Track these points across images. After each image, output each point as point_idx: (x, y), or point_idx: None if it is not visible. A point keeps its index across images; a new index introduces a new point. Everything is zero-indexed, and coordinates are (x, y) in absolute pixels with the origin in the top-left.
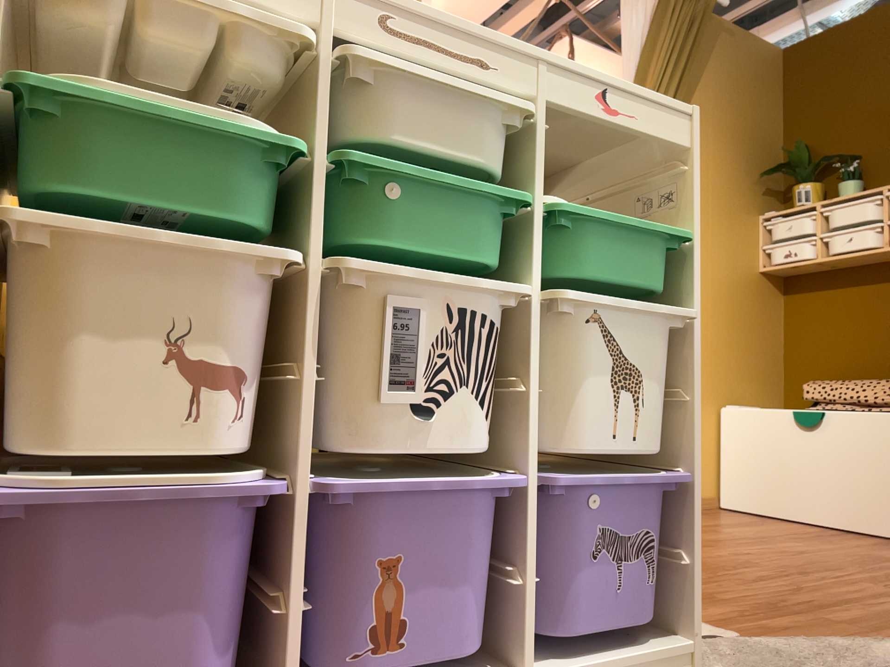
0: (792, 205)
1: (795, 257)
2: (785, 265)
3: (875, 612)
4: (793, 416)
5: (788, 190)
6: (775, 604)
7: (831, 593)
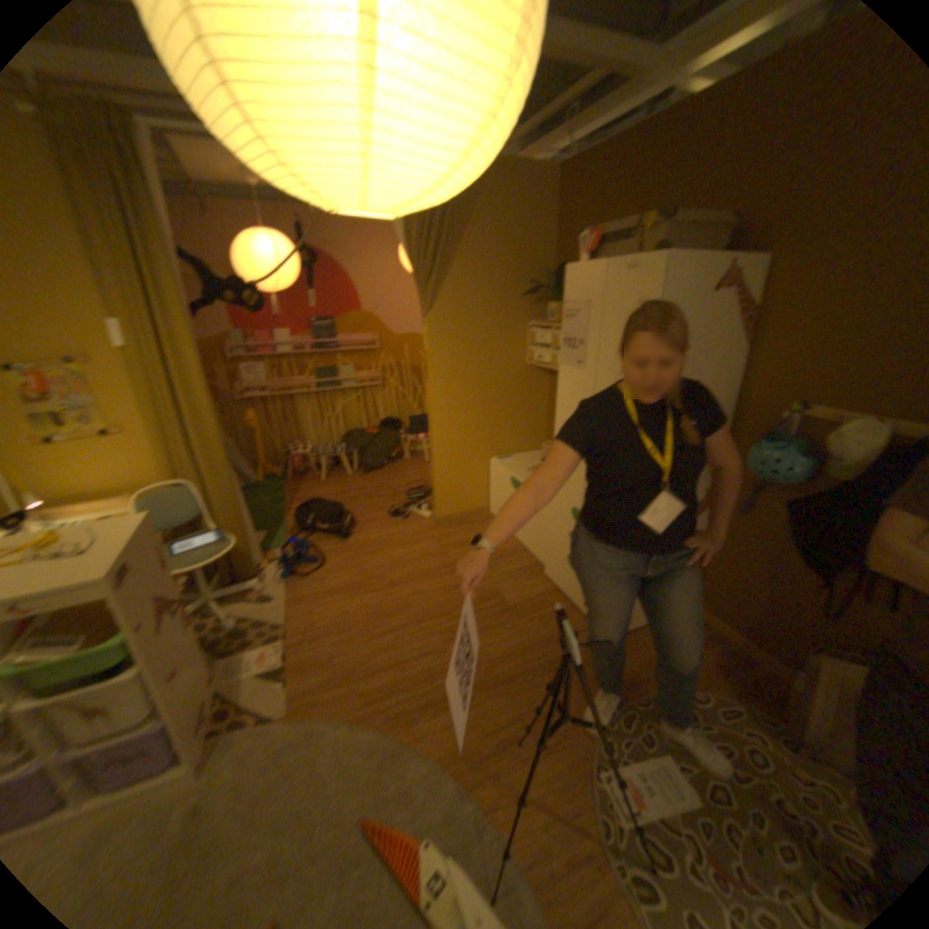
0: (549, 318)
1: (545, 361)
2: (540, 367)
3: (390, 688)
4: (510, 484)
5: (548, 305)
6: (346, 680)
7: (397, 660)
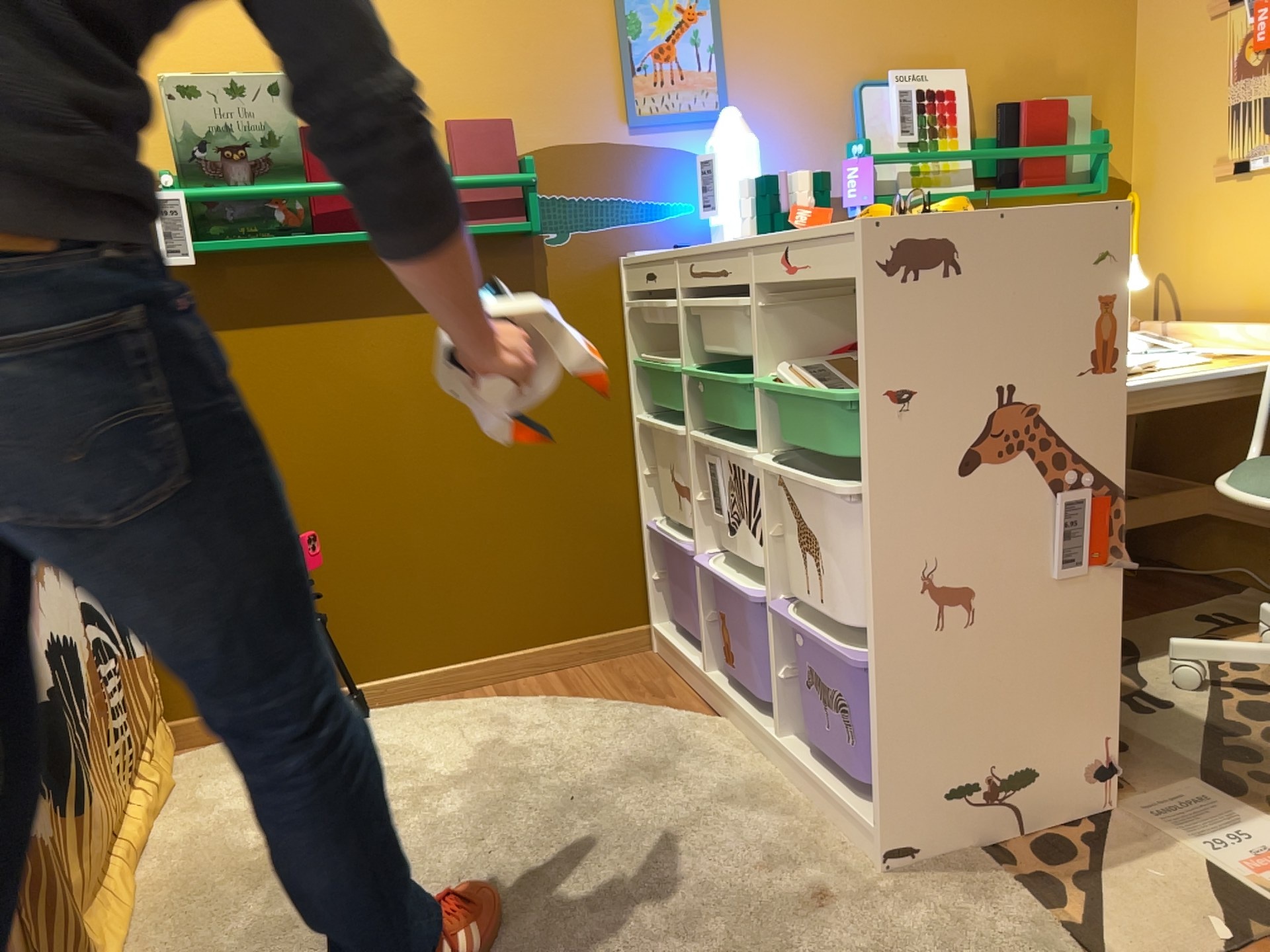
0: None
1: None
2: None
3: None
4: None
5: None
6: None
7: None
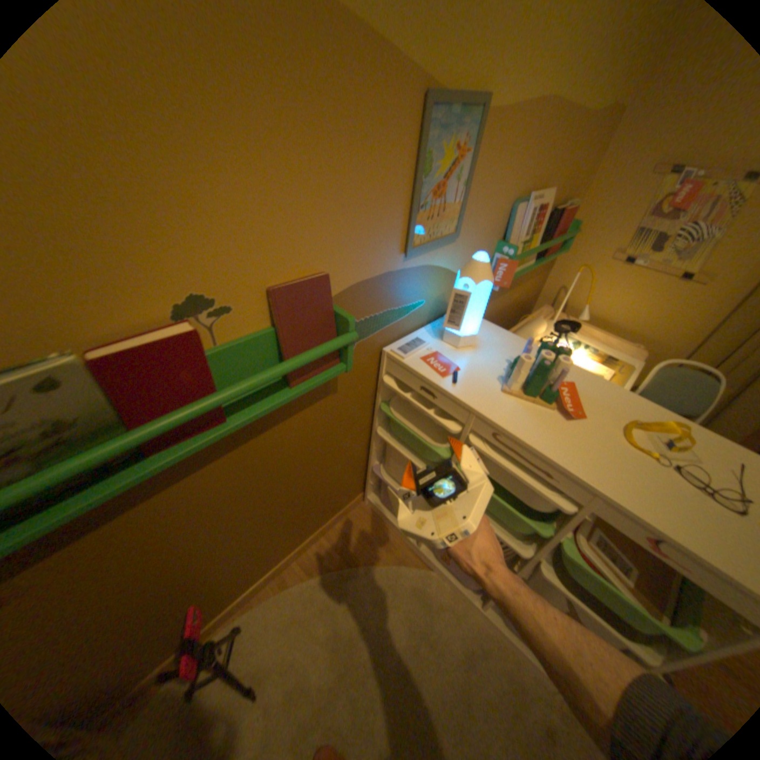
0: None
1: None
2: None
3: None
4: None
5: None
6: None
7: None
